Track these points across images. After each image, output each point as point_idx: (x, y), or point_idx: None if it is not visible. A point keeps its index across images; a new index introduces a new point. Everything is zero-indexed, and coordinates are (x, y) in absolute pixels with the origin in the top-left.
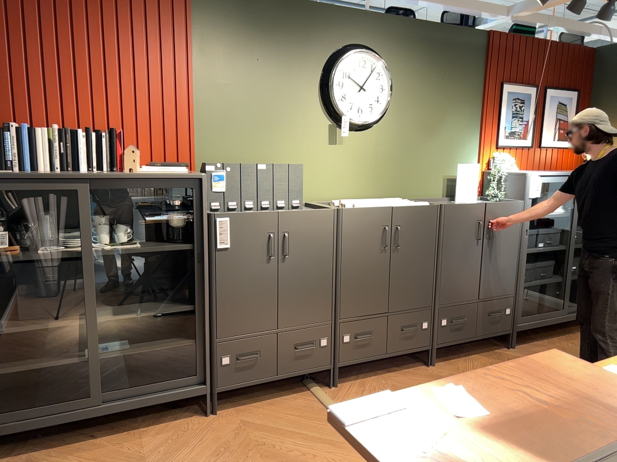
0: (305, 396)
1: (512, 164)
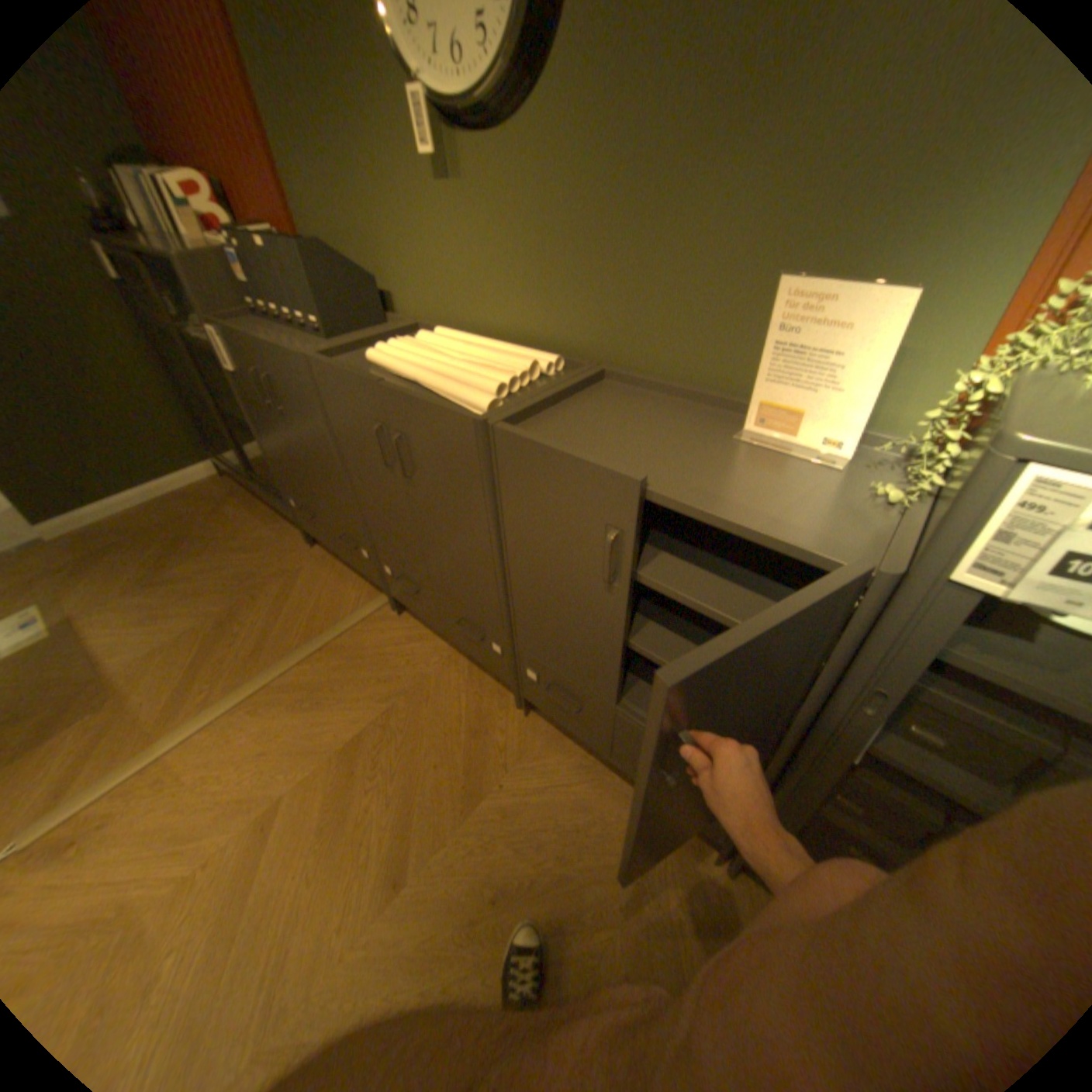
0: (369, 595)
1: None
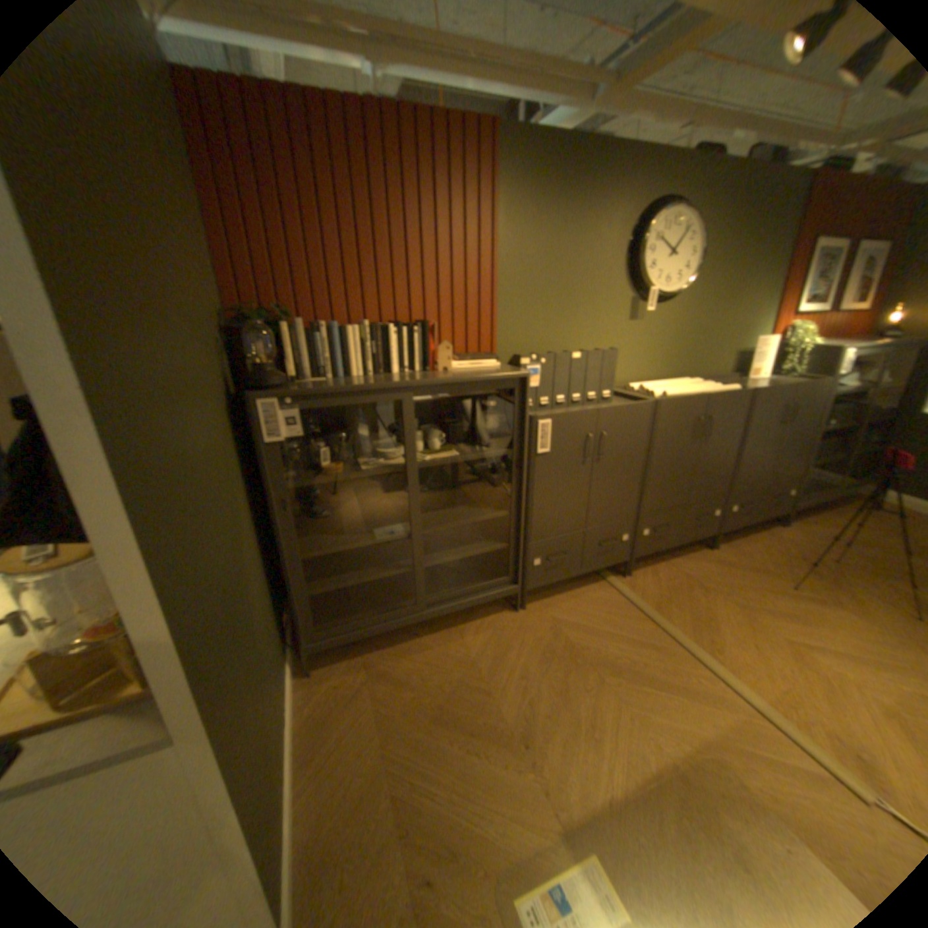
0: (603, 586)
1: (815, 334)
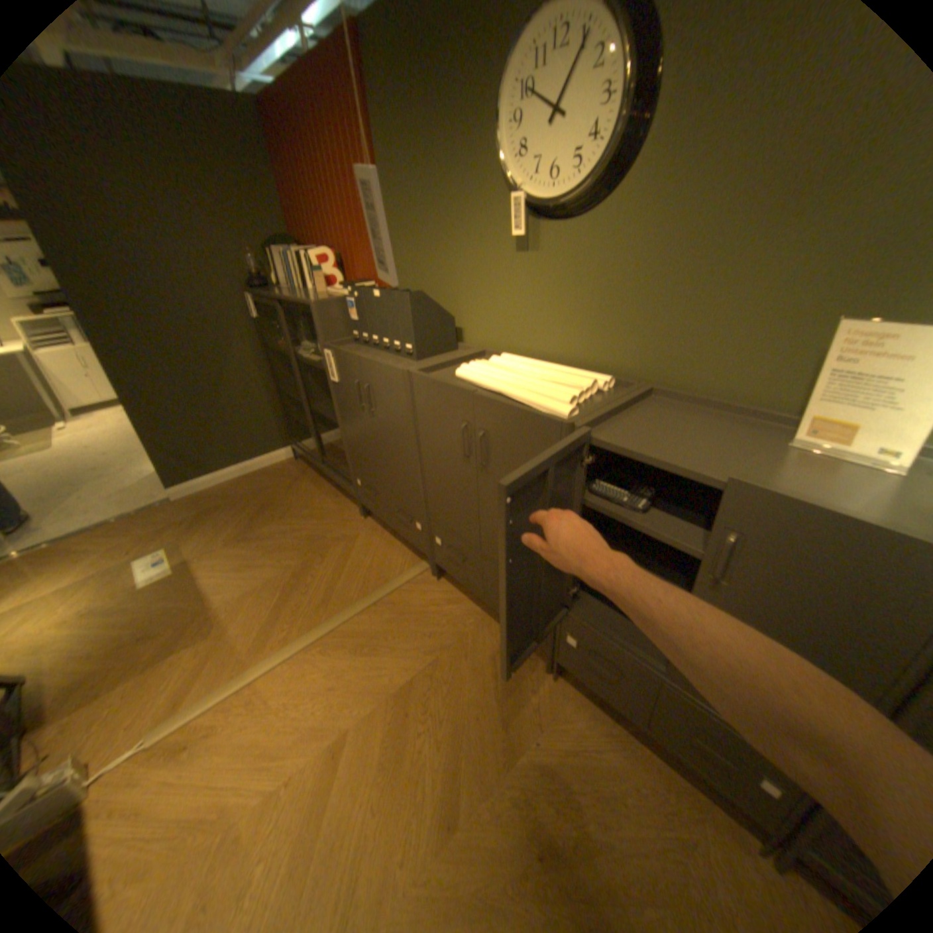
0: (412, 561)
1: None
